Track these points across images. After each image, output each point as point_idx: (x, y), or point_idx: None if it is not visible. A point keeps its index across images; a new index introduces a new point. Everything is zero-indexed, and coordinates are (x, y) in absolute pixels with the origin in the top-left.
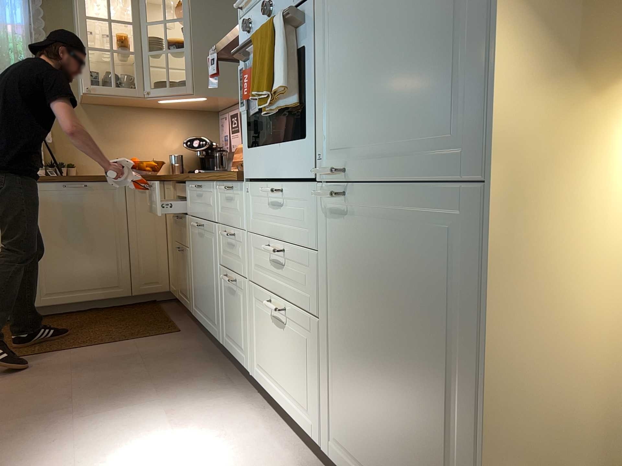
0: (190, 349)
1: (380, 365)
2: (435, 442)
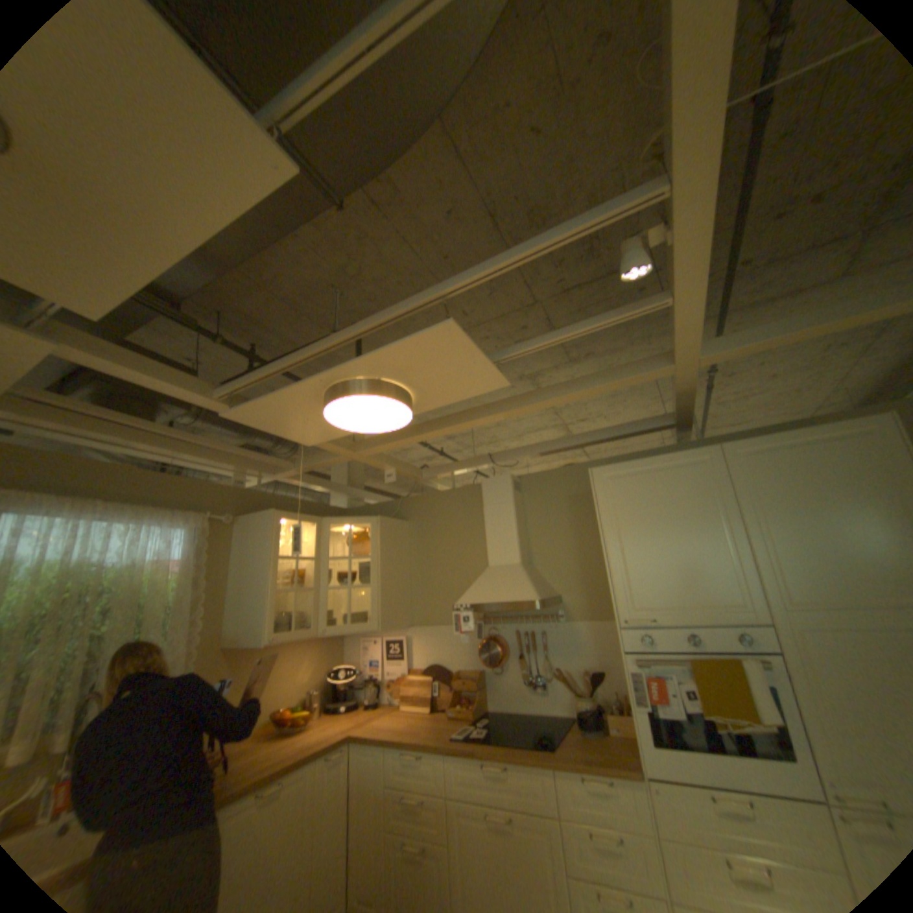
0: None
1: None
2: None
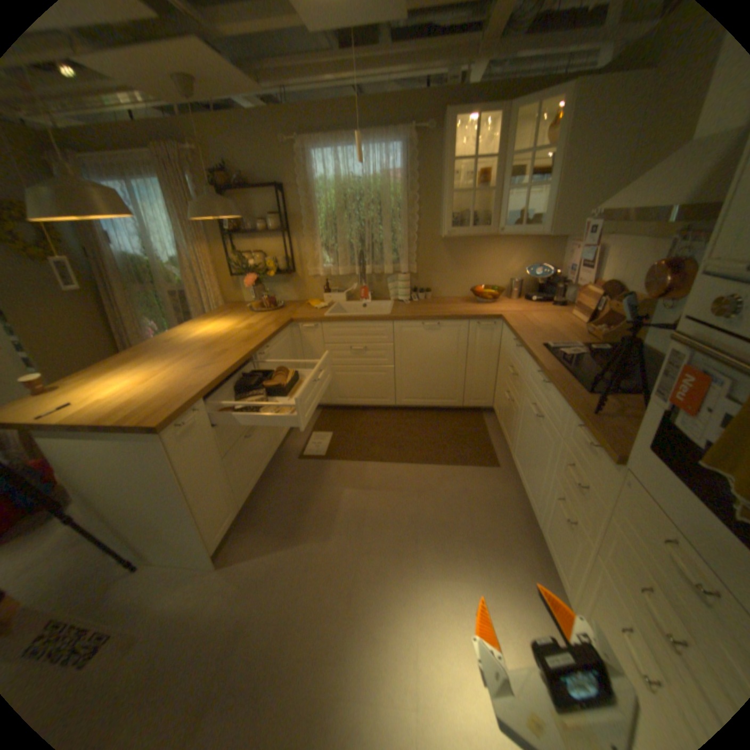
0: (507, 501)
1: None
2: None
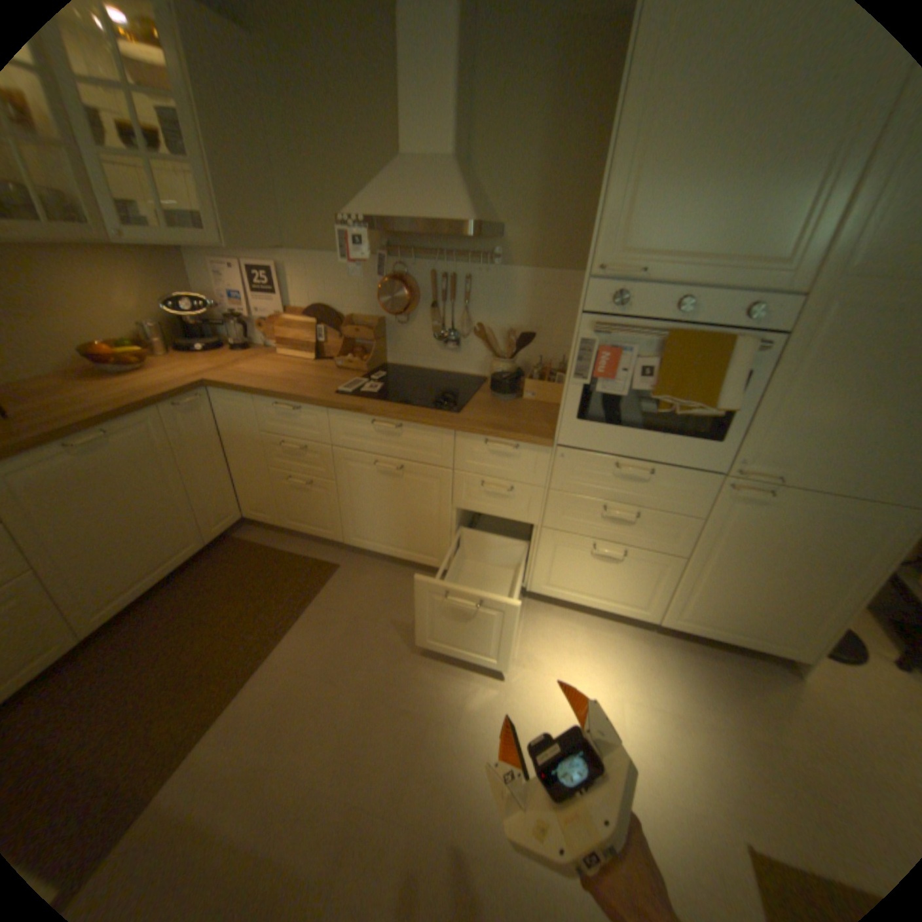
0: (389, 582)
1: (765, 582)
2: (806, 611)
